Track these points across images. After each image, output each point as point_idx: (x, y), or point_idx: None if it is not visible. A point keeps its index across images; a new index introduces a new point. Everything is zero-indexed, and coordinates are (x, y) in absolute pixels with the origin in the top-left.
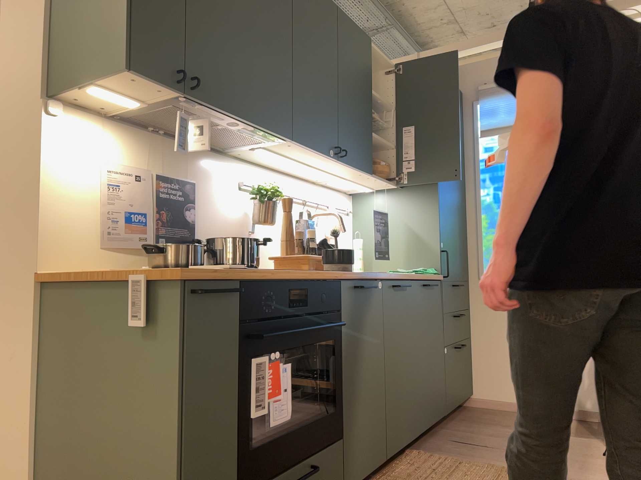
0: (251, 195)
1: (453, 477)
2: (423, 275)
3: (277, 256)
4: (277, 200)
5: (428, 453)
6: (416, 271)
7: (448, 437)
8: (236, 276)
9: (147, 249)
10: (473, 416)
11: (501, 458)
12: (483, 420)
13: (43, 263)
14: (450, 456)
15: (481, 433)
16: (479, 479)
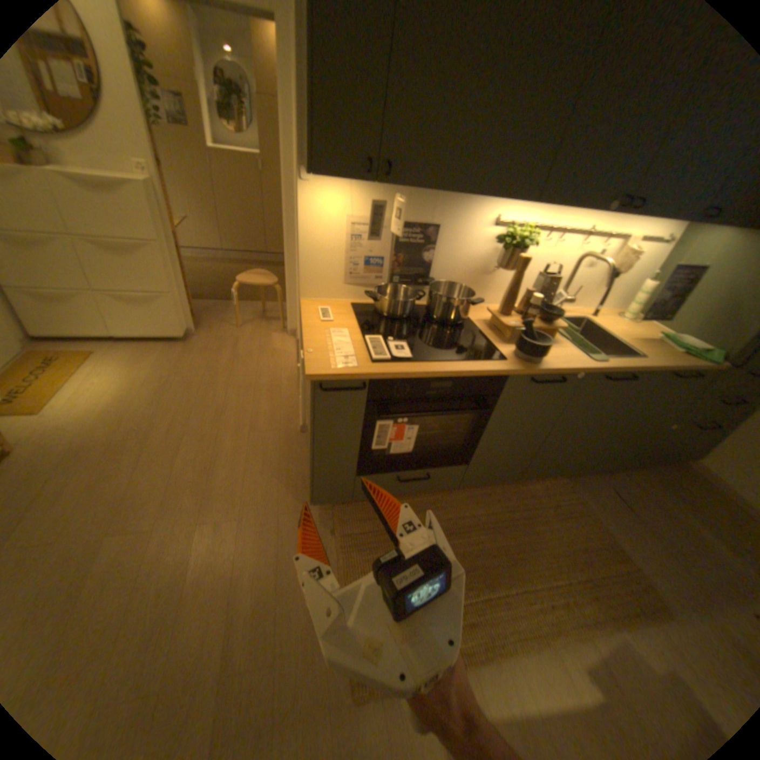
0: (499, 239)
1: (564, 523)
2: (694, 357)
3: (494, 310)
4: (533, 243)
5: (576, 488)
6: (689, 348)
7: (615, 485)
8: (370, 374)
9: (376, 289)
10: (674, 478)
11: (634, 536)
12: (678, 490)
13: (303, 294)
14: (591, 503)
15: (653, 500)
16: (581, 541)
